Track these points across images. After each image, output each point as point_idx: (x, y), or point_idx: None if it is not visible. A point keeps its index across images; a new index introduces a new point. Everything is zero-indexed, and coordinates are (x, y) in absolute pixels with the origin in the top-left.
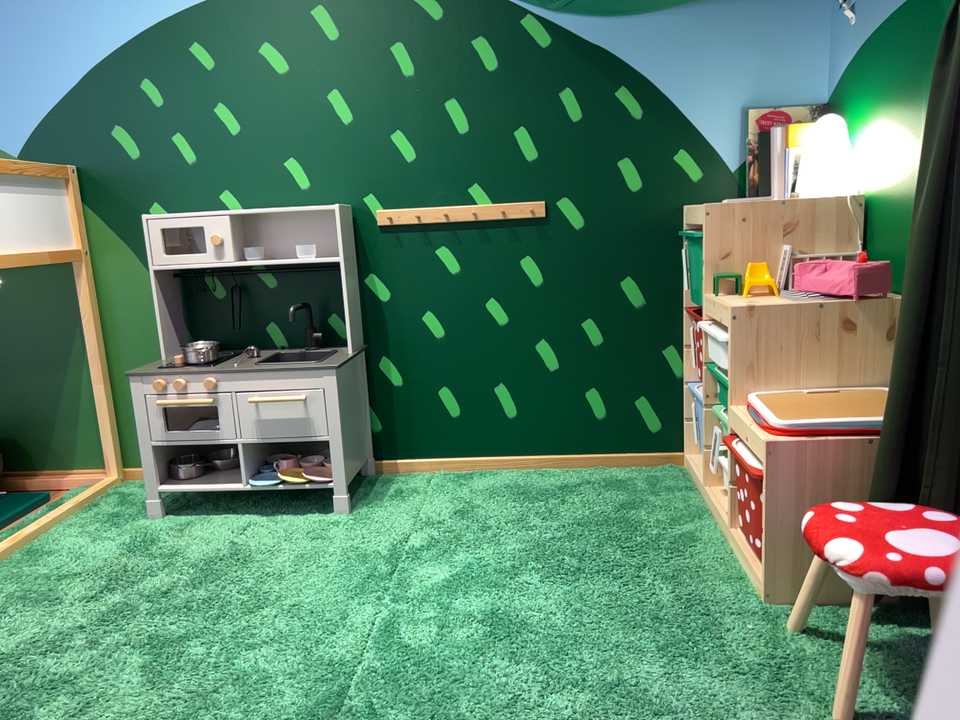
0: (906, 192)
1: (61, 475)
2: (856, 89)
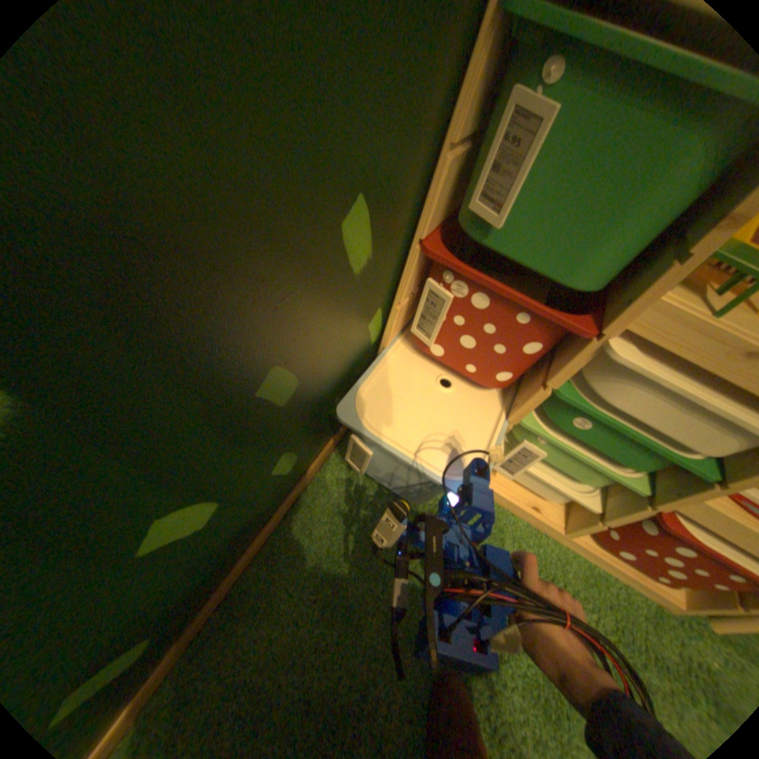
0: None
1: None
2: None
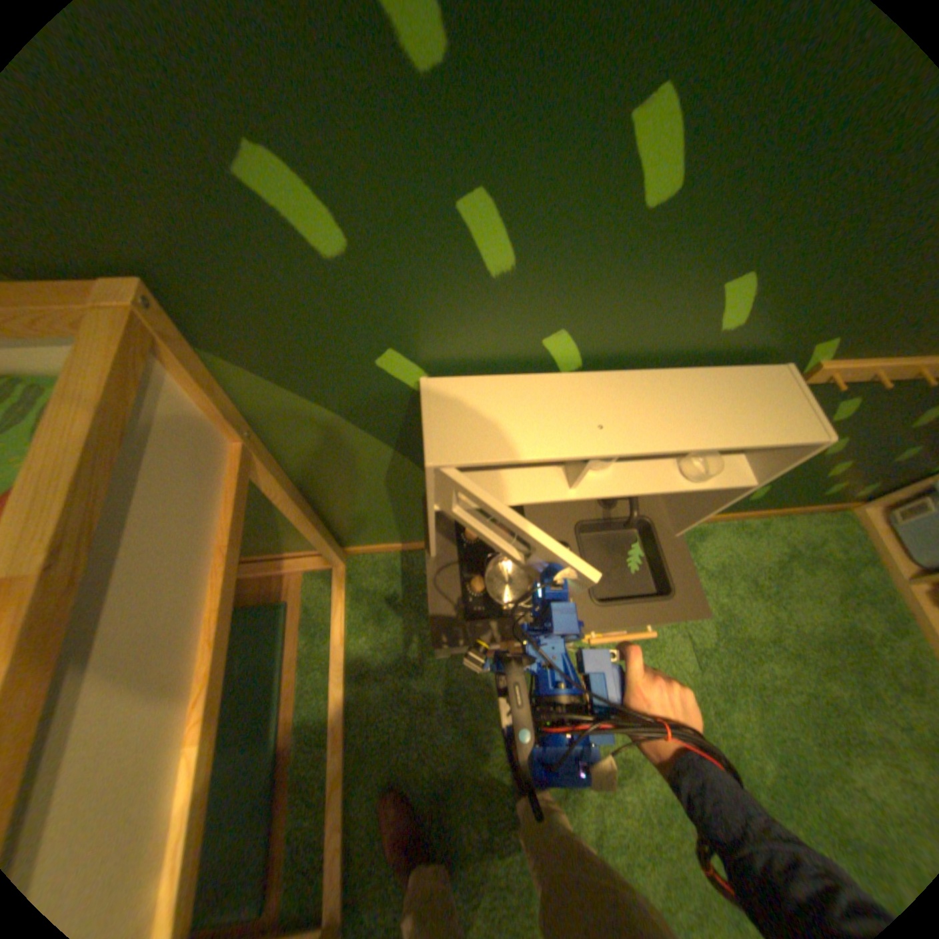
0: None
1: (273, 560)
2: None
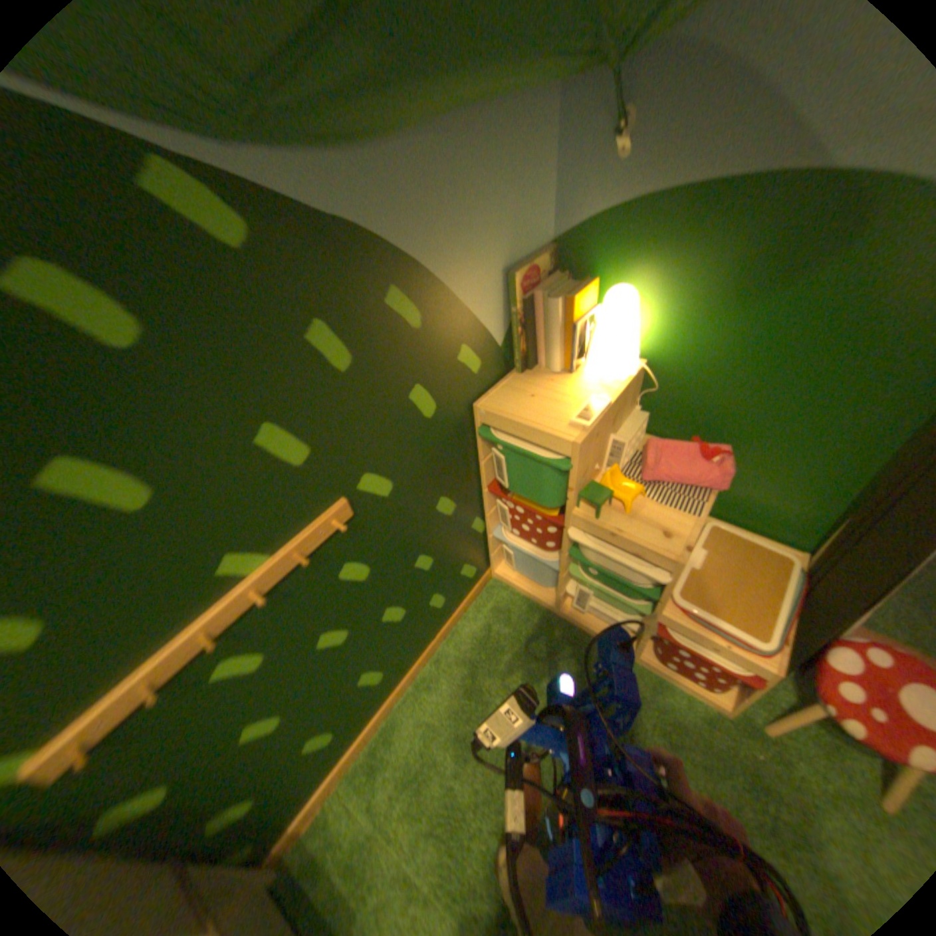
0: (728, 377)
1: None
2: (632, 246)
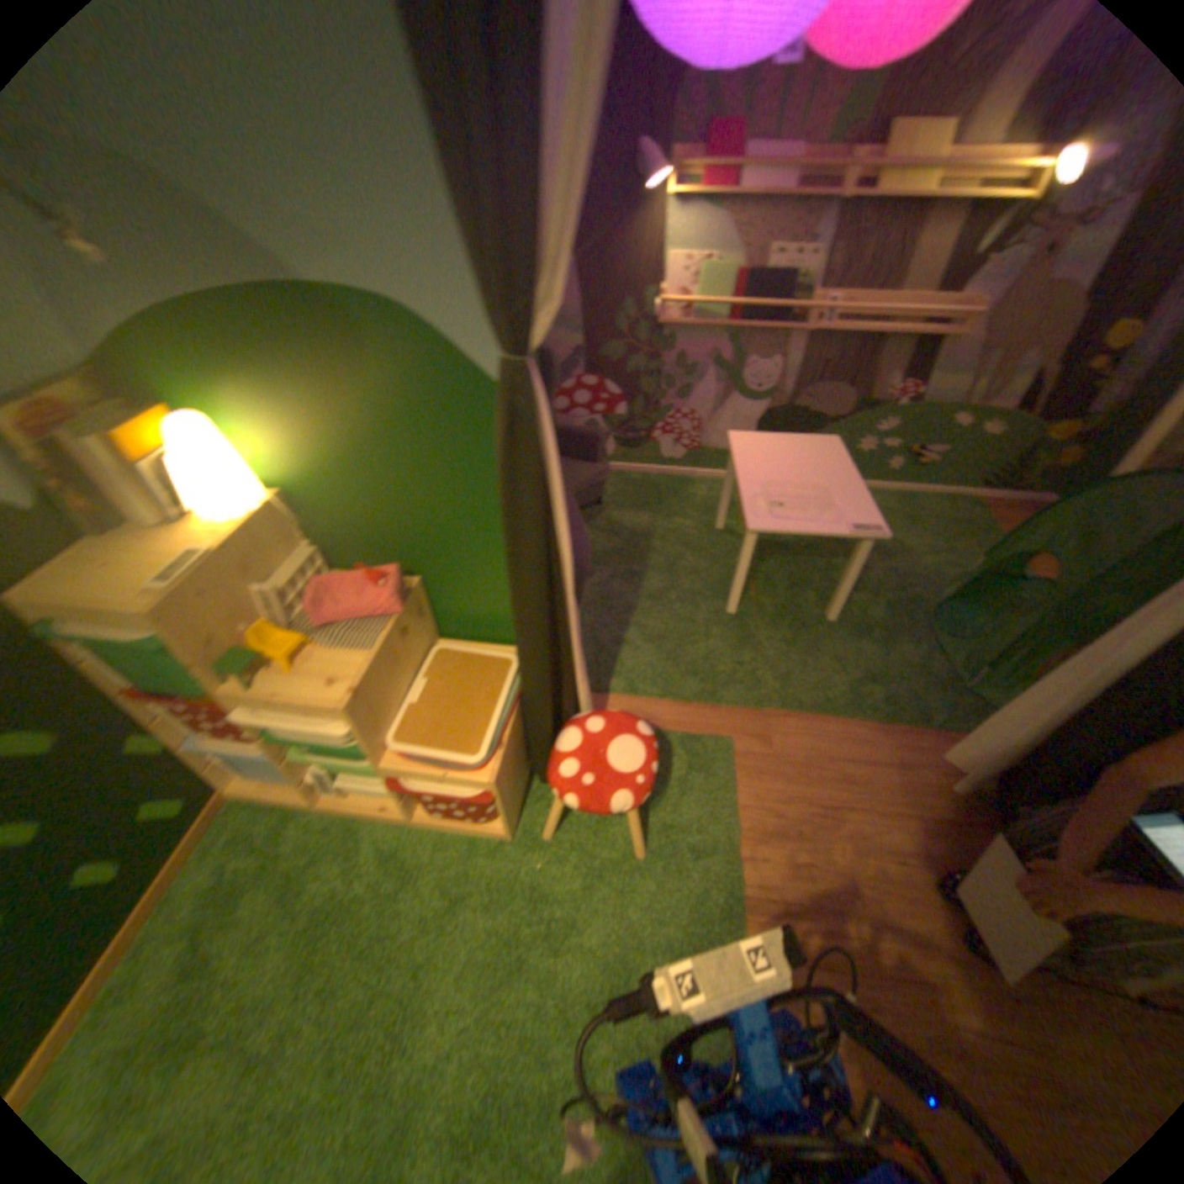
0: (365, 493)
1: None
2: (184, 362)
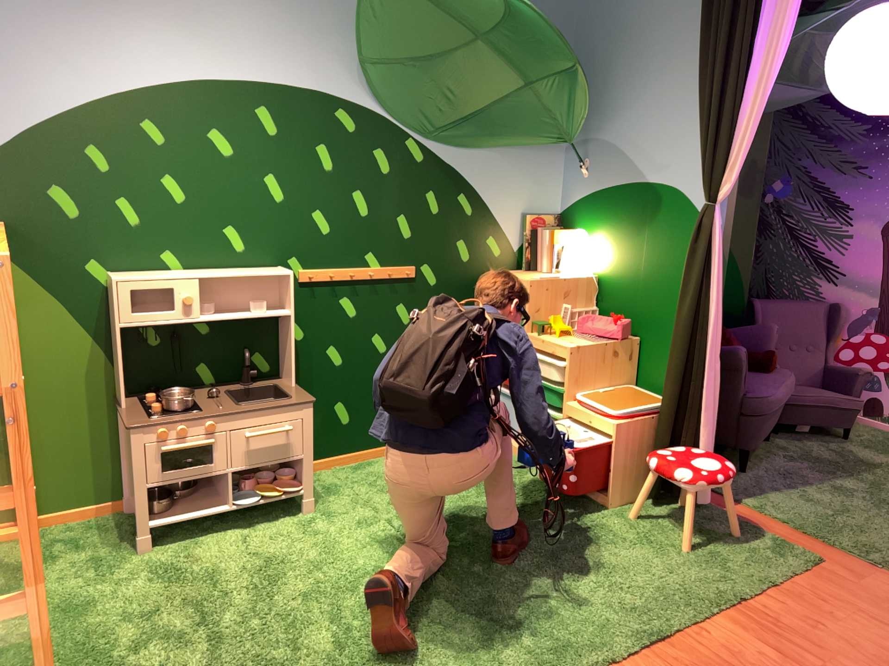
0: (627, 283)
1: None
2: (586, 216)
